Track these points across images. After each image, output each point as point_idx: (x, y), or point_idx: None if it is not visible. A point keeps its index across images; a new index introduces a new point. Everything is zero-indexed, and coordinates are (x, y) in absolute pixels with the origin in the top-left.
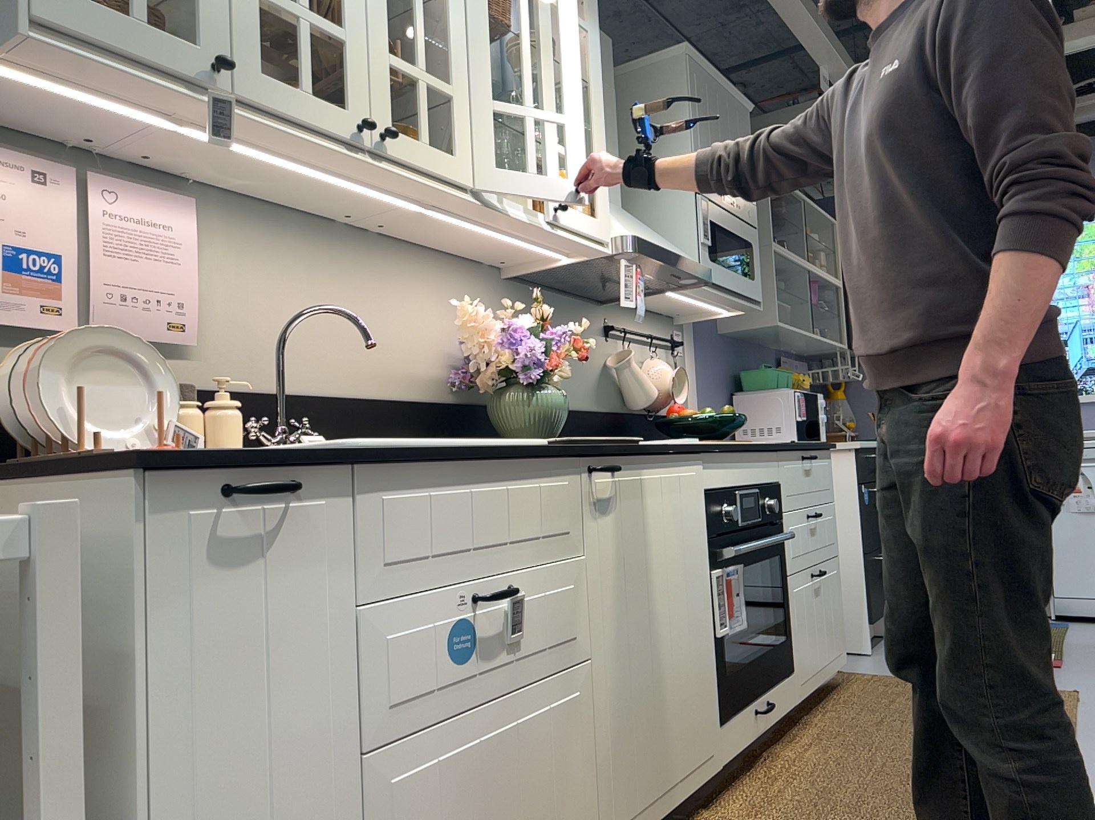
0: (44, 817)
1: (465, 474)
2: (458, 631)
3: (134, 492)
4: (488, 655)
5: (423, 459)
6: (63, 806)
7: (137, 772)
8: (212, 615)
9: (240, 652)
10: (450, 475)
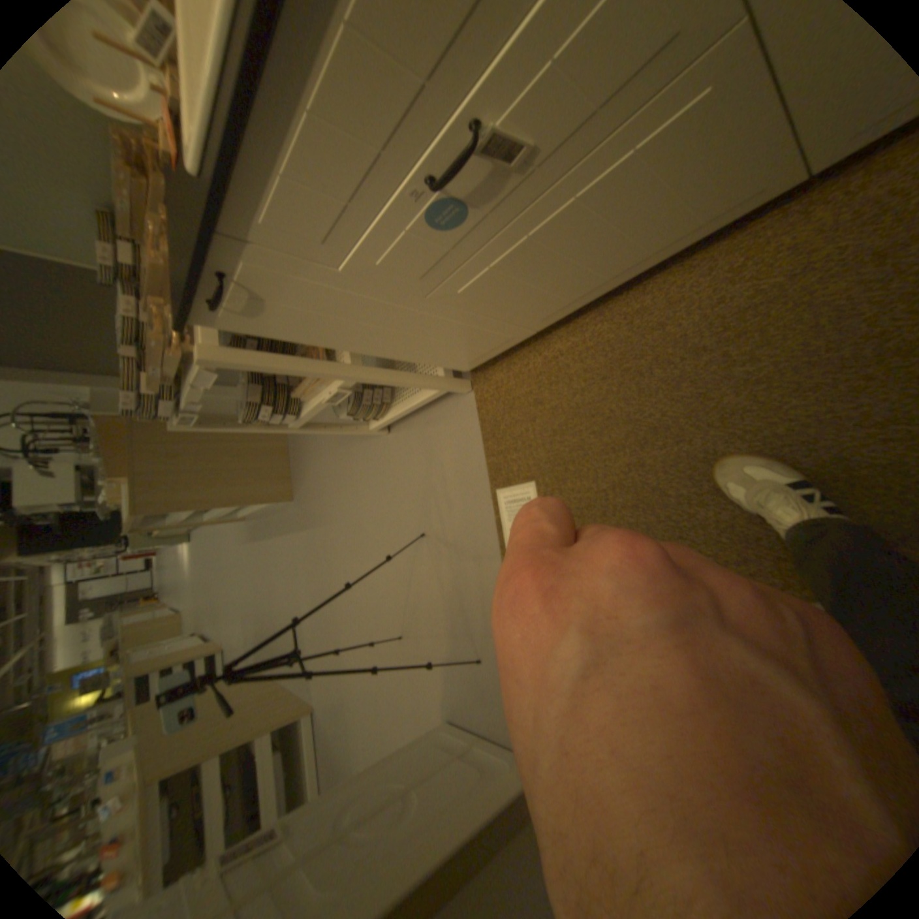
0: (322, 376)
1: (283, 103)
2: (439, 211)
3: (203, 325)
4: (492, 194)
5: (237, 172)
6: (325, 368)
7: (336, 347)
8: (288, 322)
9: (317, 319)
10: (275, 130)
